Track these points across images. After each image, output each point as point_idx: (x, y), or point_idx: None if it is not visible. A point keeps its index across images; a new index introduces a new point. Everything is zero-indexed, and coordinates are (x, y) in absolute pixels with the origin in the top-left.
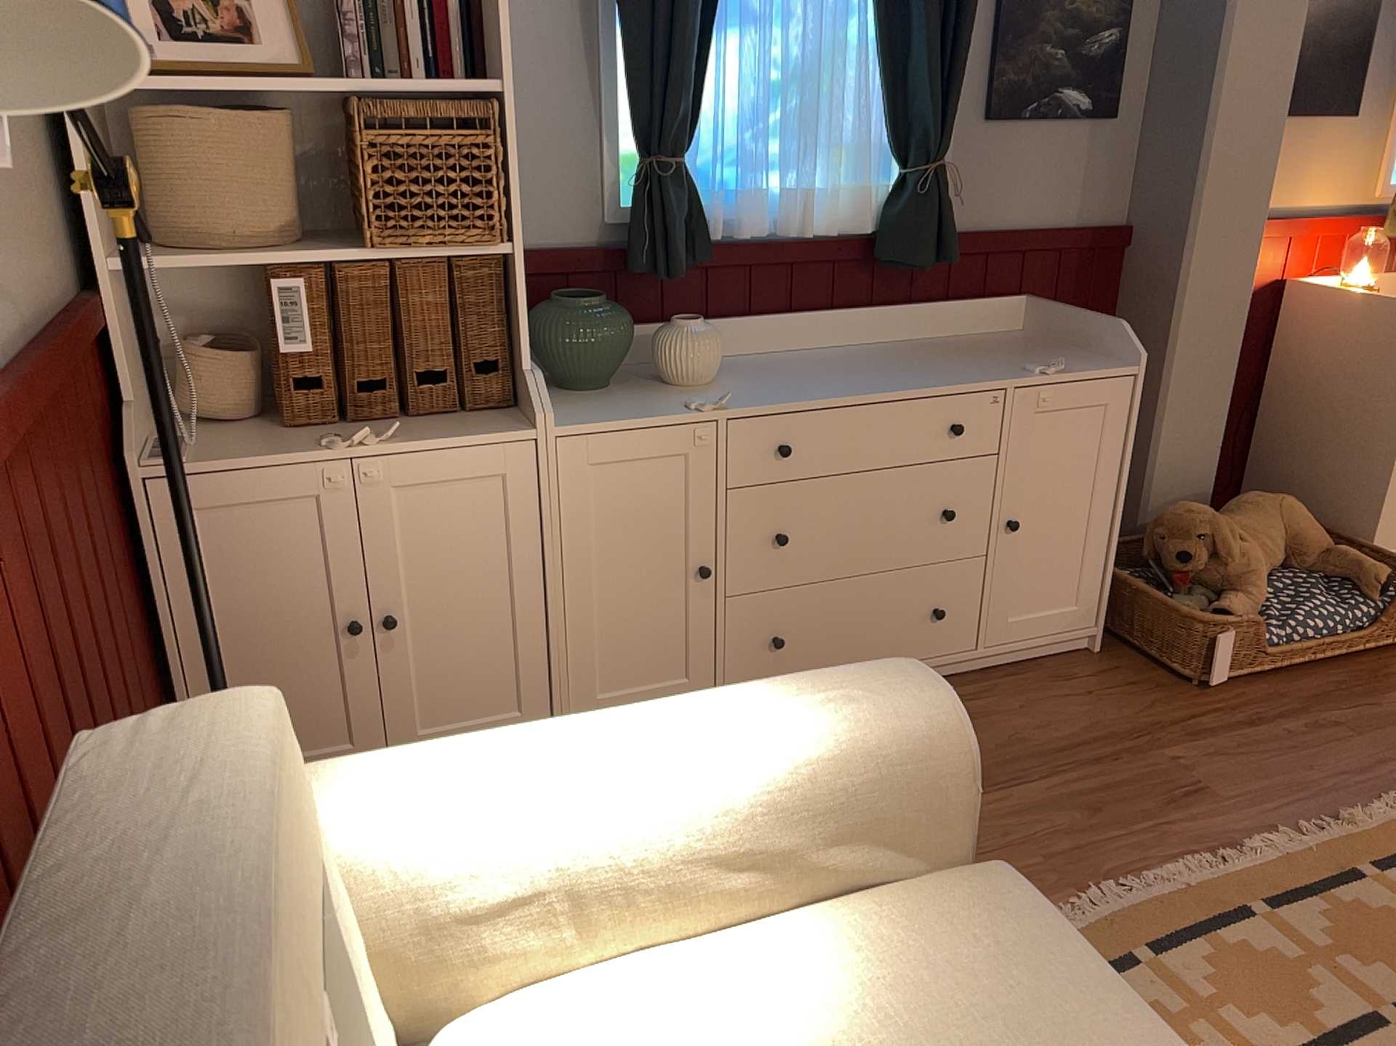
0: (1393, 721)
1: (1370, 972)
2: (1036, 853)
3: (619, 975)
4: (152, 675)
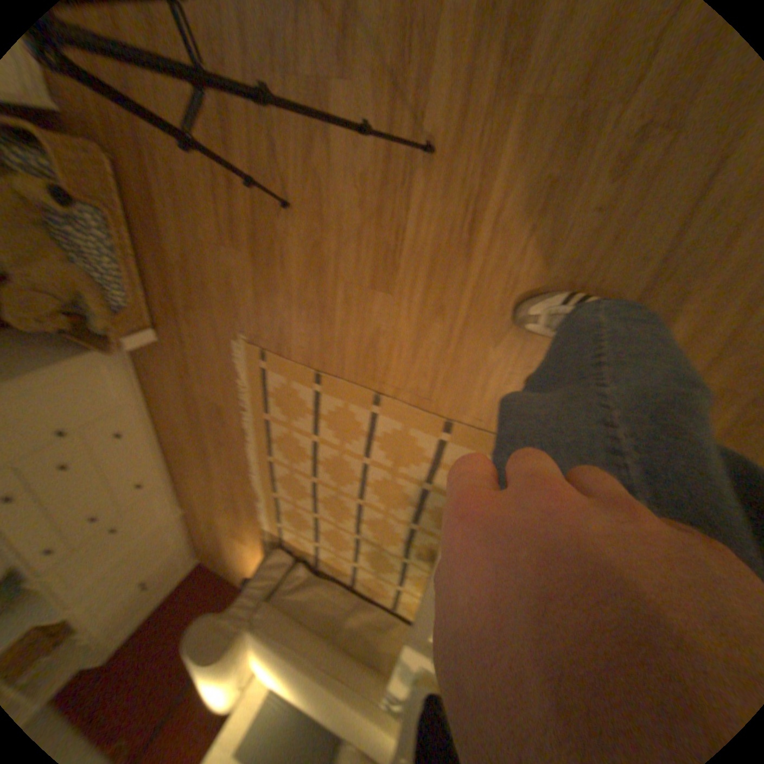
0: (181, 276)
1: (296, 463)
2: (230, 470)
3: (249, 666)
4: (155, 611)
